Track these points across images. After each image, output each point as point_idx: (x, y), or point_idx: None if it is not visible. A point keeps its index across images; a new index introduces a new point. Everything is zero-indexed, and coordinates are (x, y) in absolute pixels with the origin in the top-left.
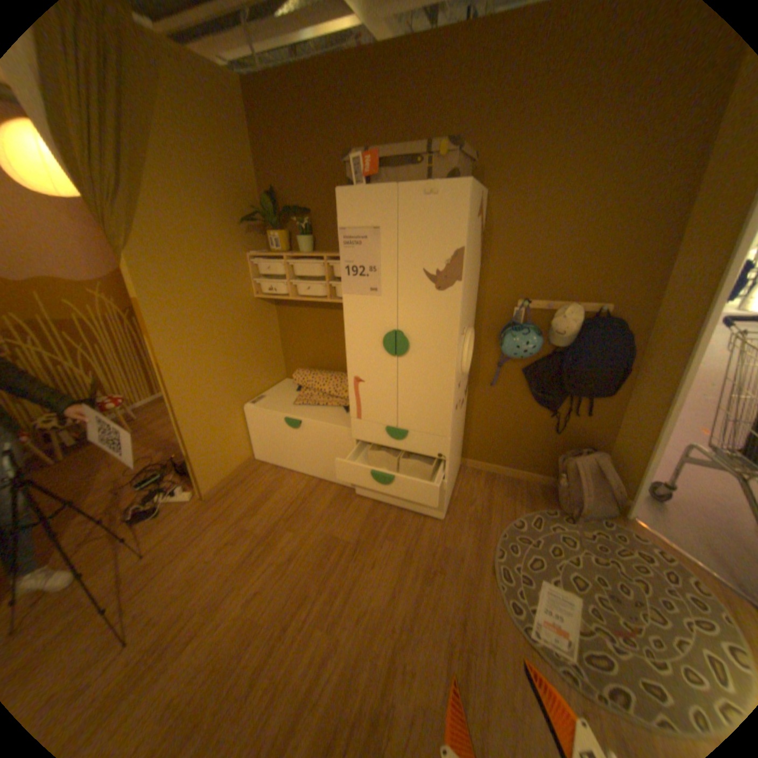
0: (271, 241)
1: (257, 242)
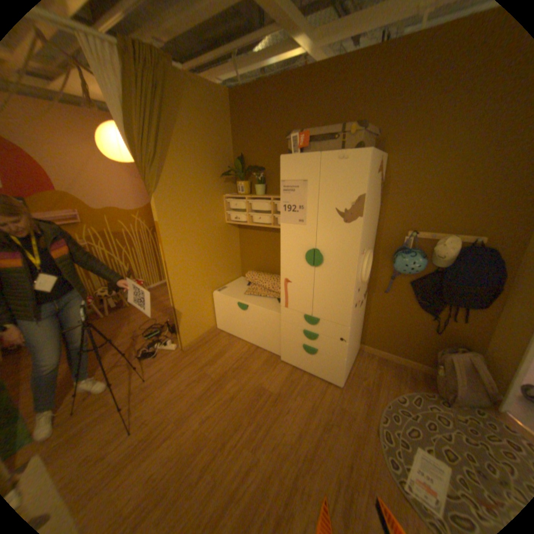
0: (239, 187)
1: (230, 188)
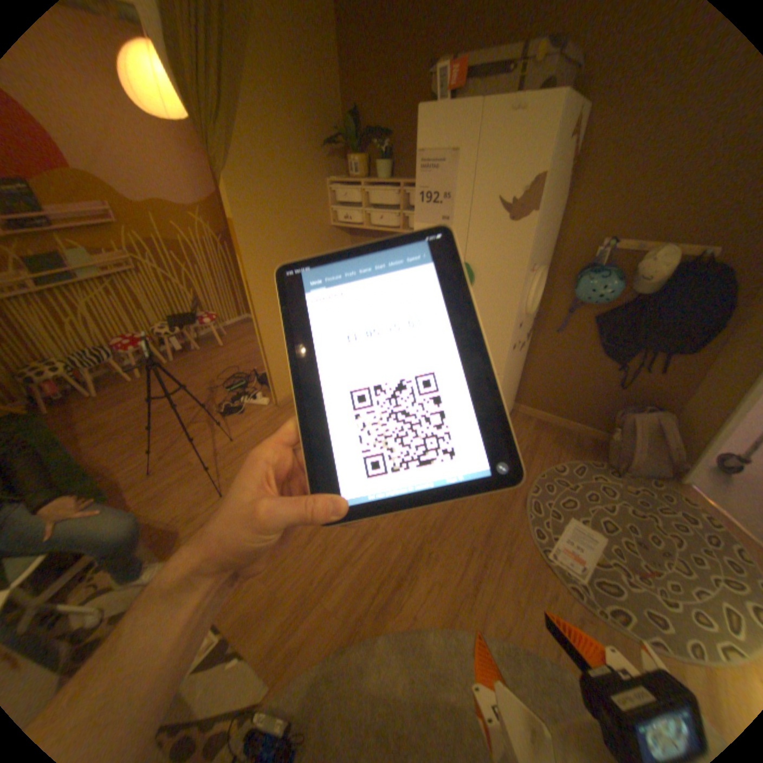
0: (350, 166)
1: (337, 167)
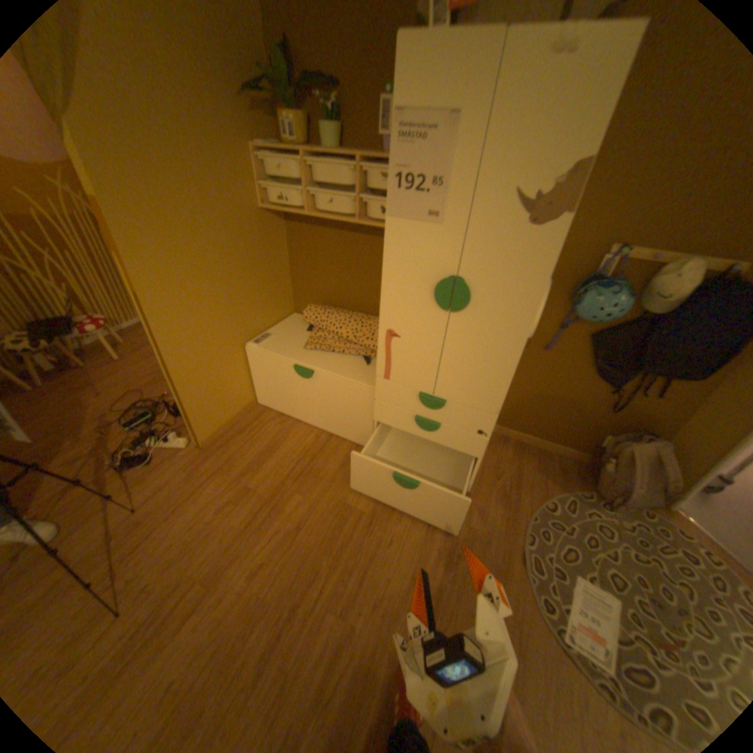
0: (283, 127)
1: (264, 126)
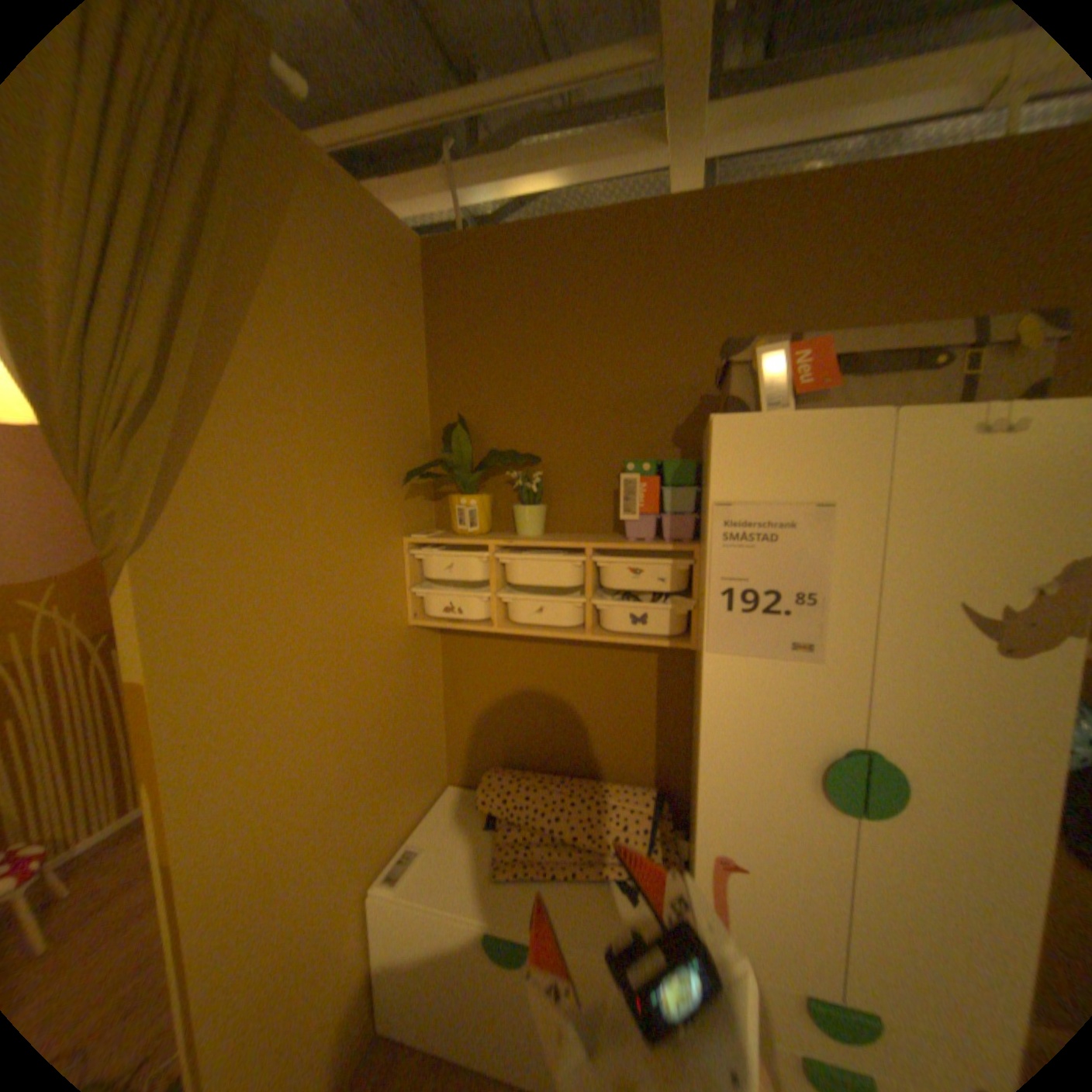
0: (463, 513)
1: (424, 512)
